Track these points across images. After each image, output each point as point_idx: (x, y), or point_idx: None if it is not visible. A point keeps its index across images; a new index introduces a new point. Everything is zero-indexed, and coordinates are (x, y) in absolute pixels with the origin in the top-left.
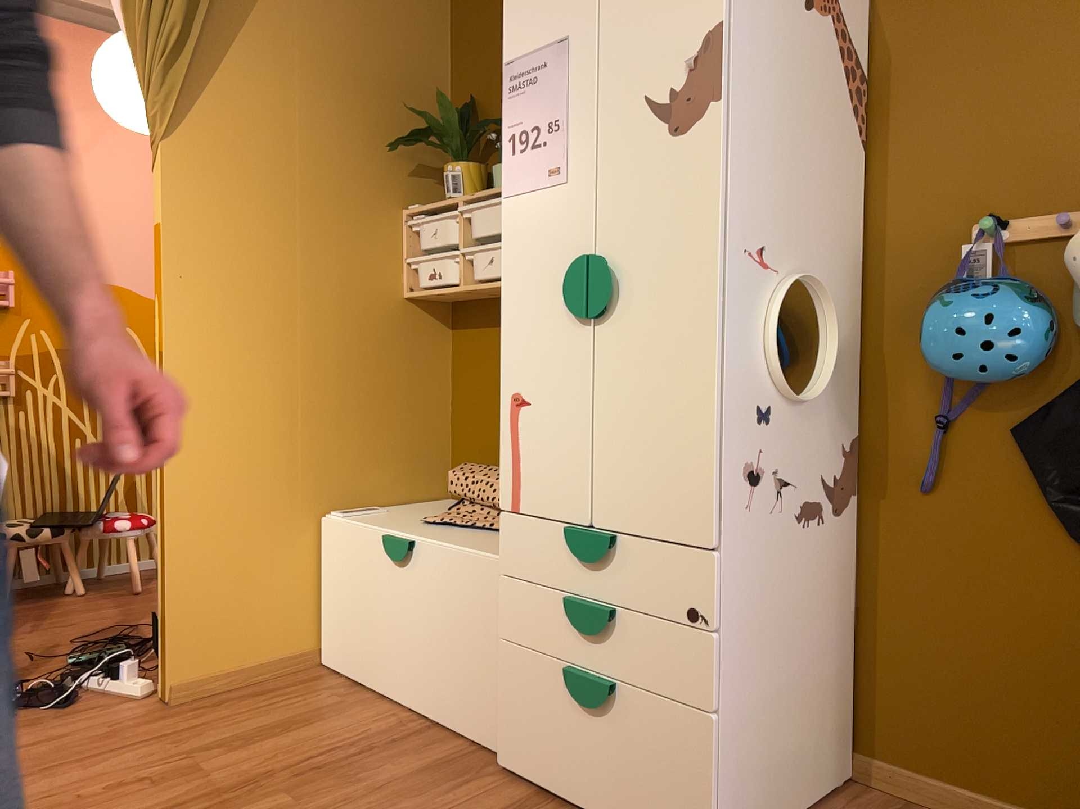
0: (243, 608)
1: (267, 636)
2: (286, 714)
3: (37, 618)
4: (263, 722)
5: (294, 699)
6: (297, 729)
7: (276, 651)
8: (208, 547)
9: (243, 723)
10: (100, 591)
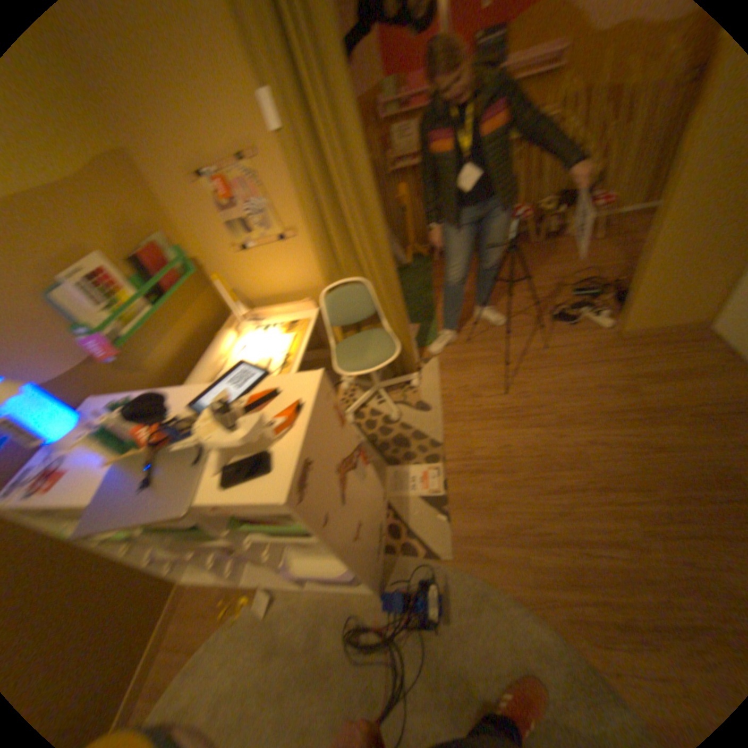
0: (675, 301)
1: (683, 313)
2: (686, 365)
3: (553, 255)
4: (672, 367)
5: (692, 354)
6: (693, 379)
7: (686, 320)
8: (667, 272)
9: (661, 364)
10: (579, 236)
